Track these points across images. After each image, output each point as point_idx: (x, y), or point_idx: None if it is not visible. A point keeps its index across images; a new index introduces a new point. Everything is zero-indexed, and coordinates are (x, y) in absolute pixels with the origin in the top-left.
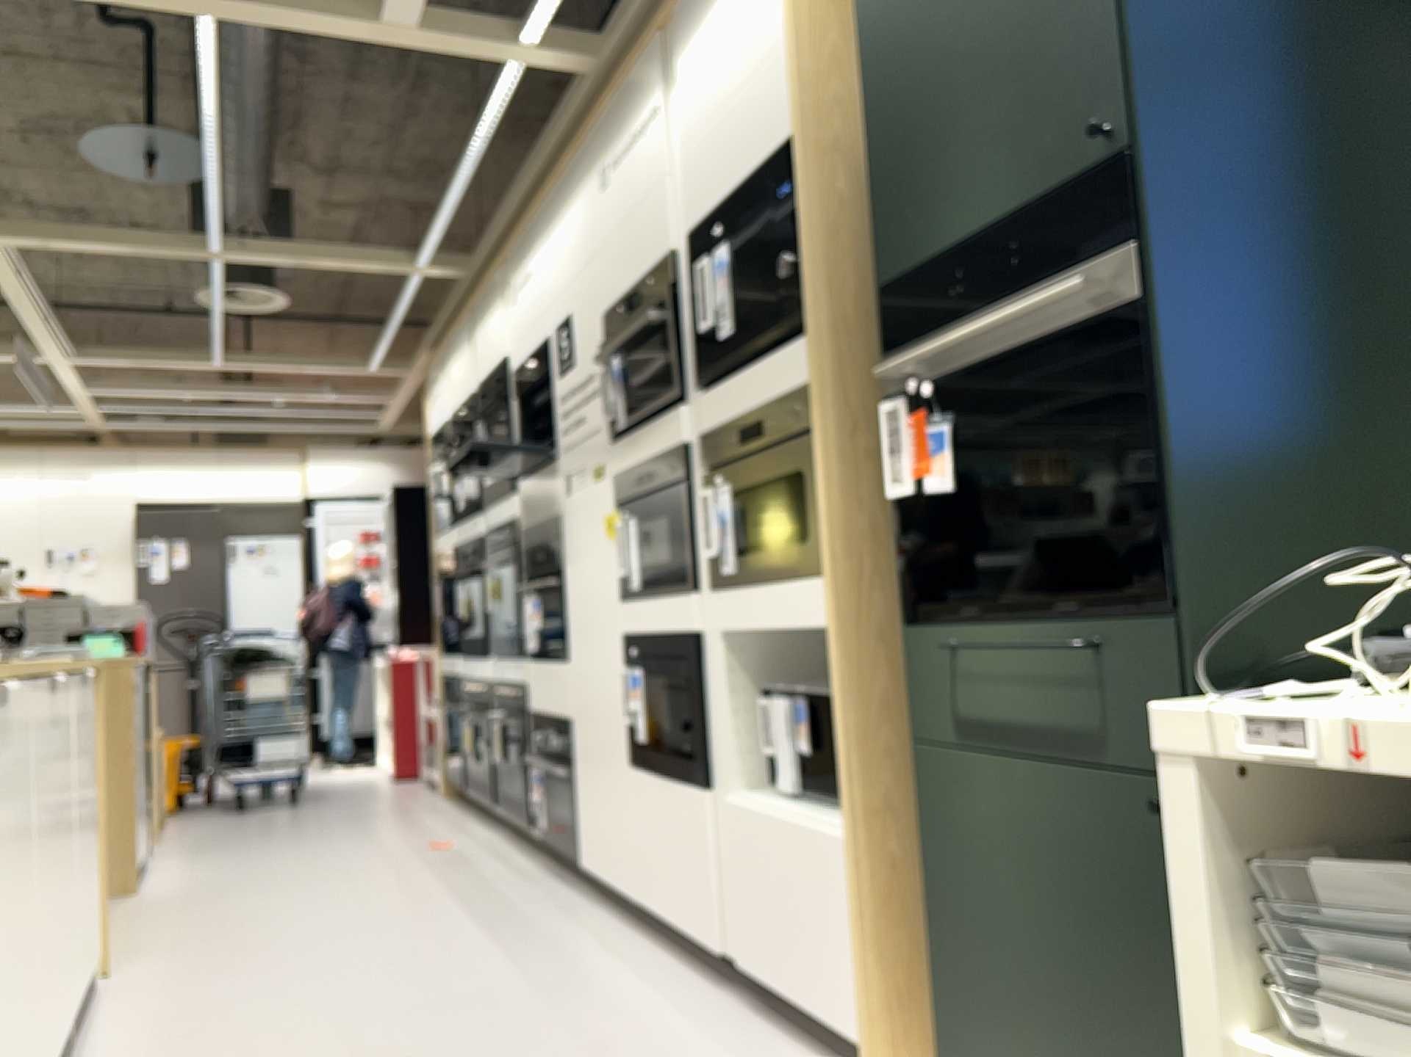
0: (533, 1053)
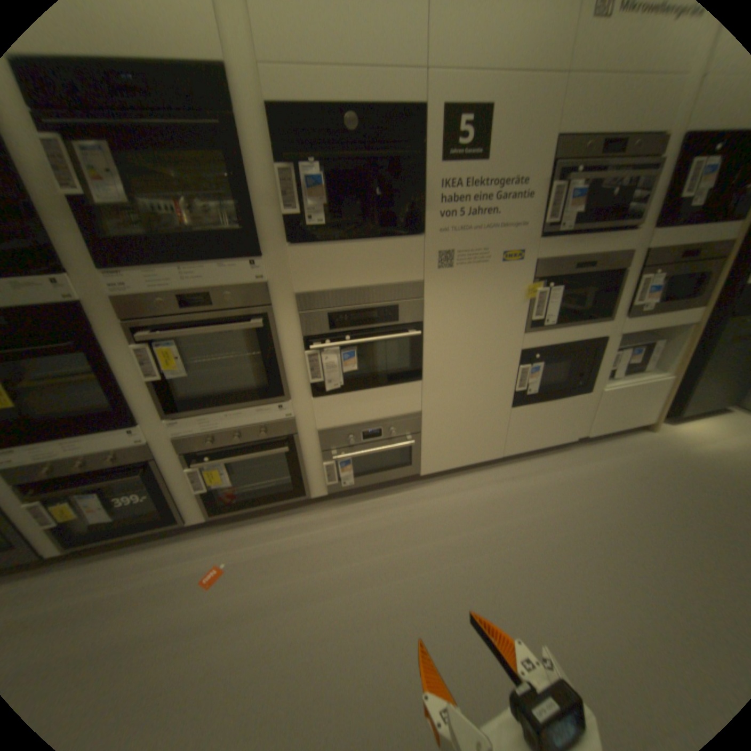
0: (649, 501)
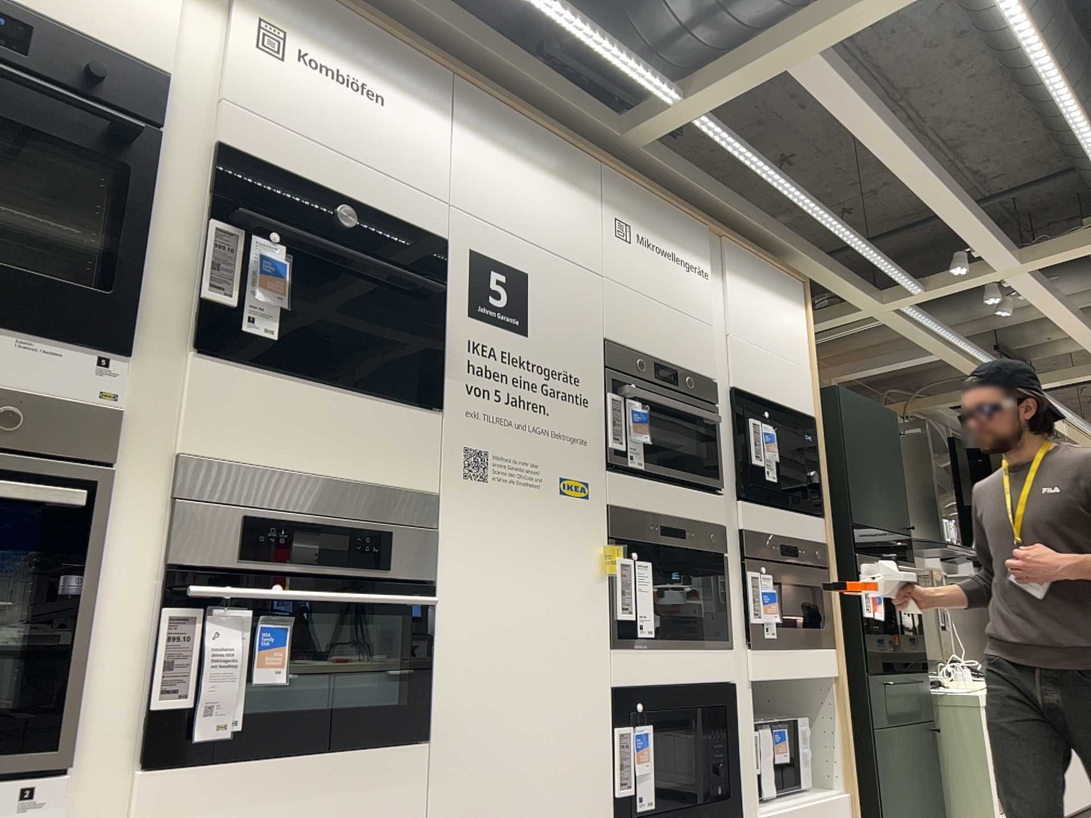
0: None
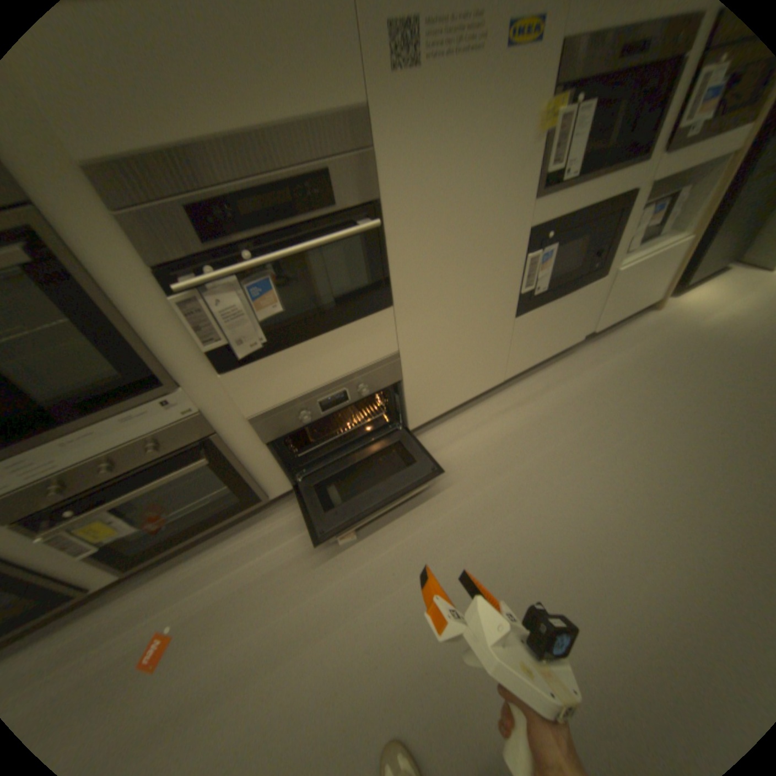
0: (673, 396)
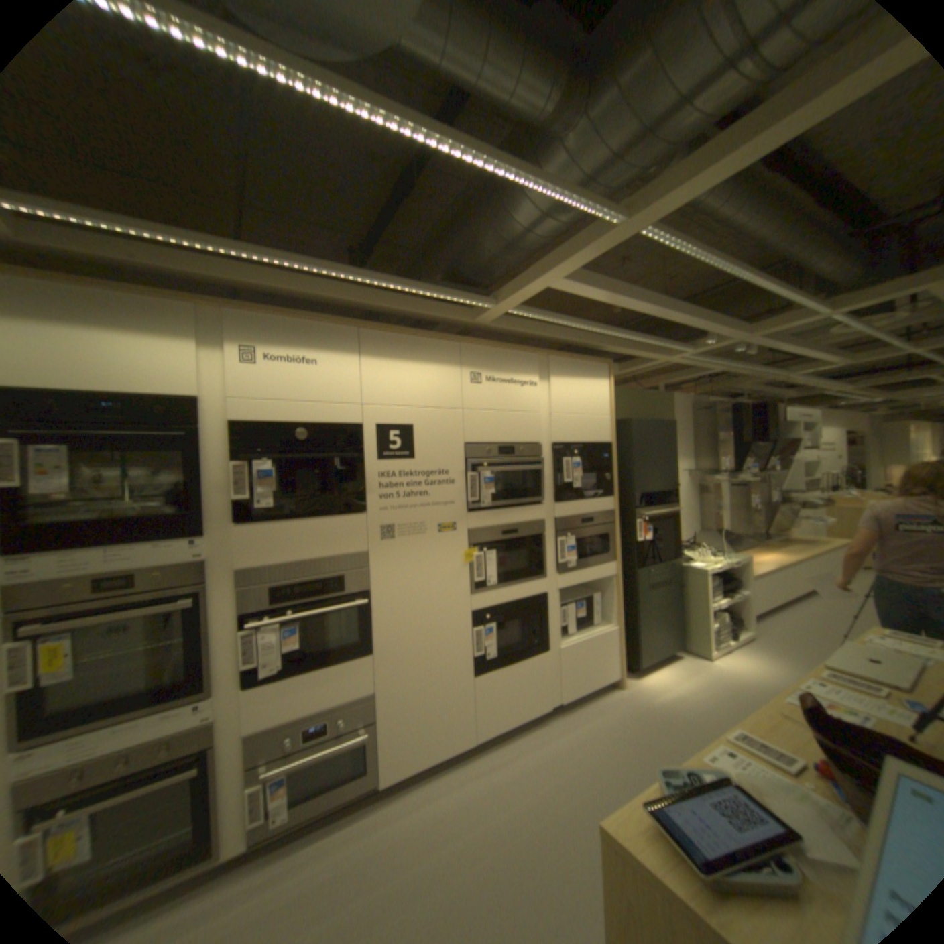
0: (623, 764)
